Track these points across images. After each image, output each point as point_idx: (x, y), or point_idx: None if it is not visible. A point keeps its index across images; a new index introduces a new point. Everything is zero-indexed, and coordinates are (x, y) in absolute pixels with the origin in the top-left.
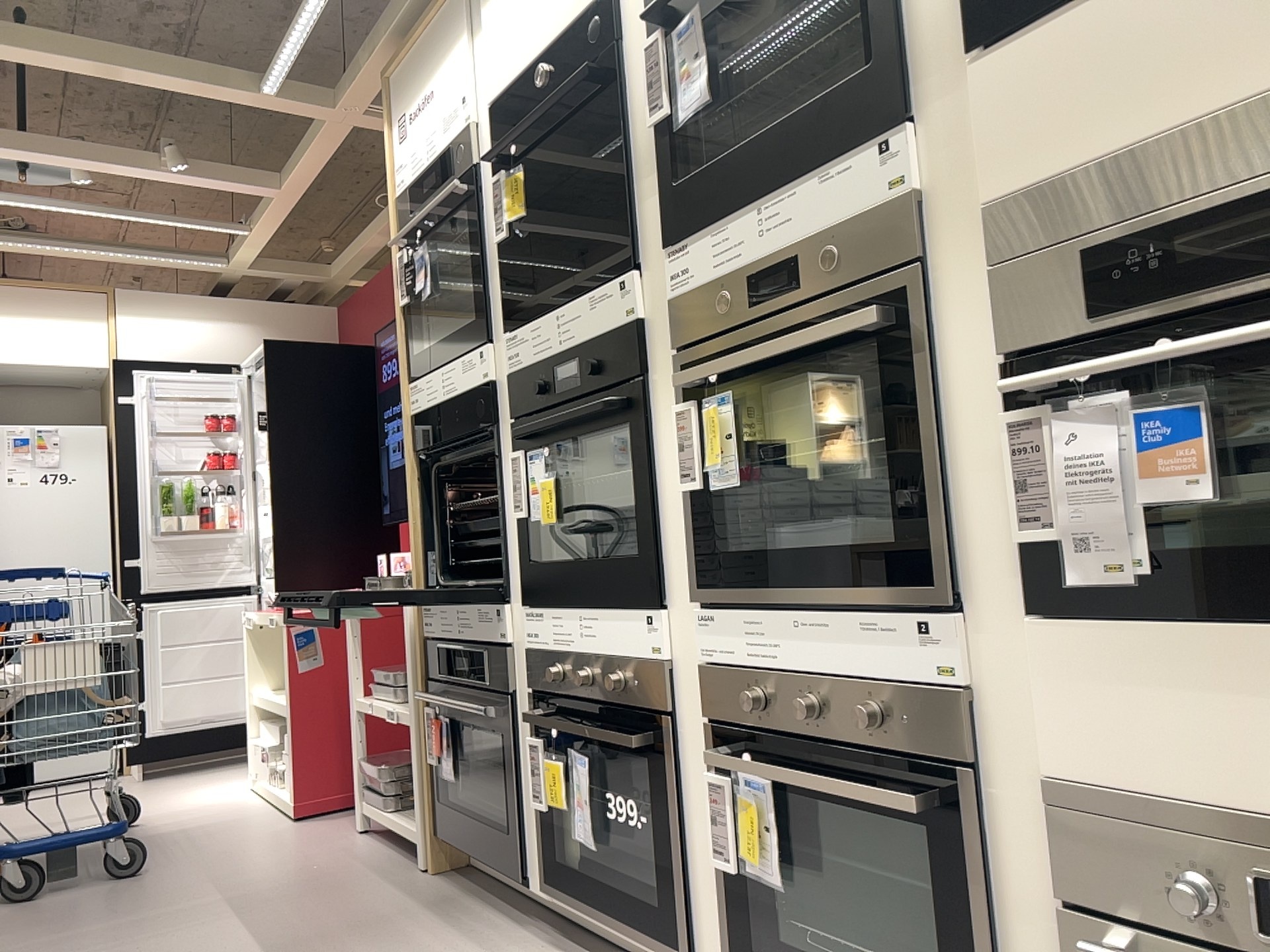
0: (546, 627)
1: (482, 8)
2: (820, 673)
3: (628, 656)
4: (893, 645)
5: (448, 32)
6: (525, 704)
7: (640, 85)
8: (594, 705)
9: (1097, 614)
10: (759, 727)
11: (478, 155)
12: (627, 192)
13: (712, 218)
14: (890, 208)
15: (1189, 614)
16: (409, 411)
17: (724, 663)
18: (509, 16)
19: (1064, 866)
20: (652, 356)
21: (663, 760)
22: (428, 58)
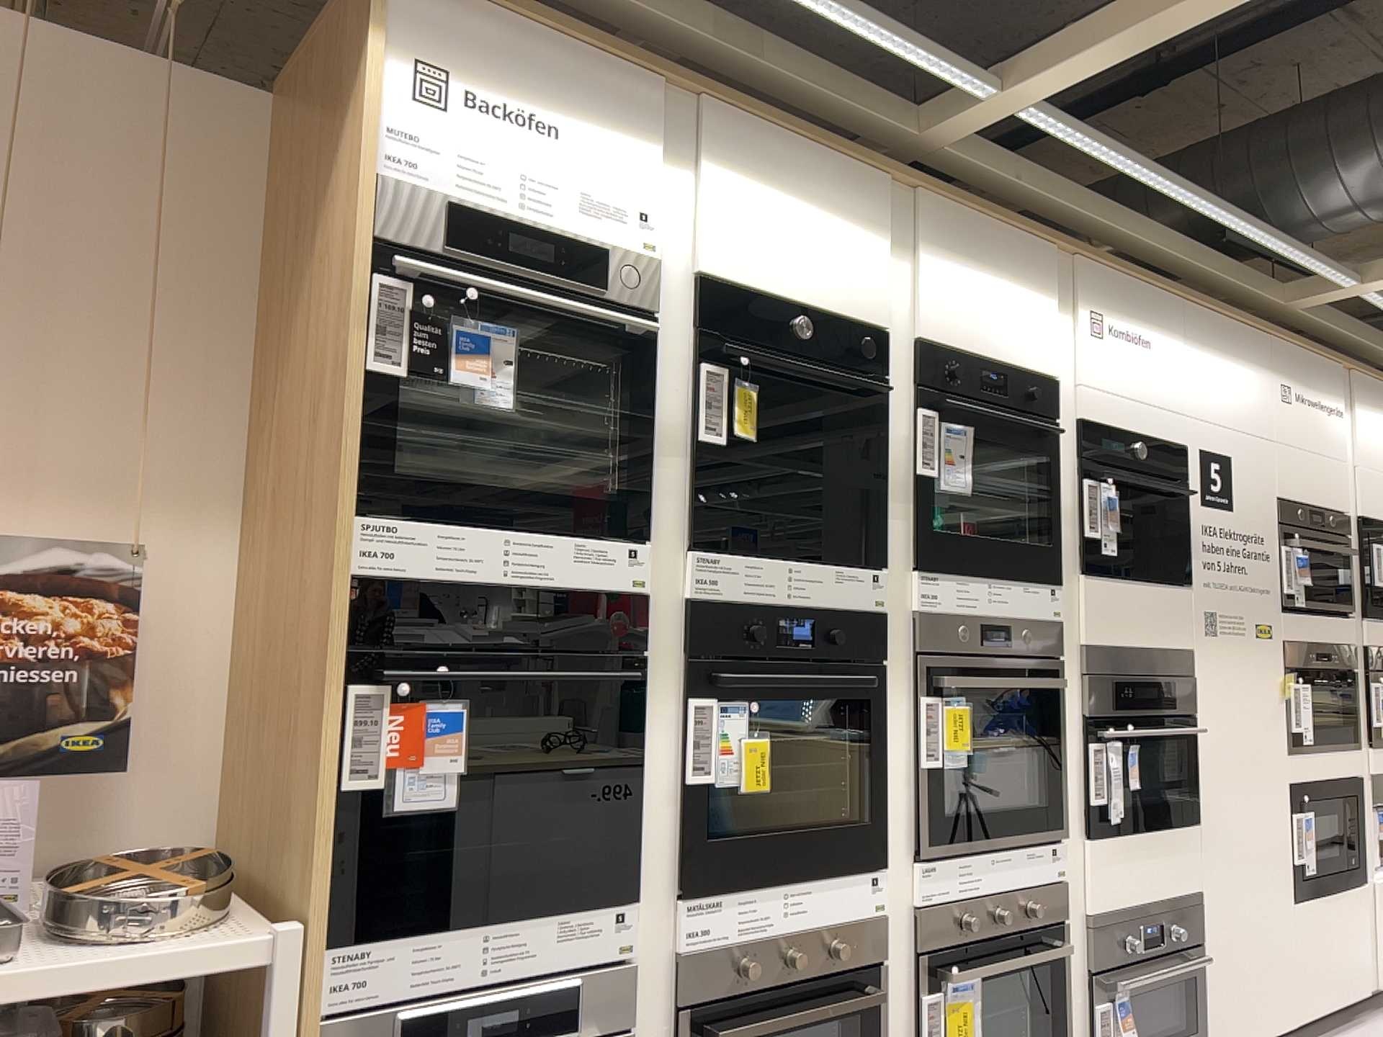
0: (728, 914)
1: (709, 158)
2: (1001, 889)
3: (846, 918)
4: (1039, 862)
5: (625, 104)
6: (649, 1032)
7: (899, 427)
8: (787, 985)
9: (1106, 833)
10: (961, 940)
11: (659, 302)
12: (881, 502)
13: (959, 571)
14: (1050, 624)
15: (1127, 830)
16: (360, 567)
17: (936, 900)
18: (759, 220)
19: (1094, 952)
20: (887, 648)
21: (873, 1005)
22: (558, 77)
